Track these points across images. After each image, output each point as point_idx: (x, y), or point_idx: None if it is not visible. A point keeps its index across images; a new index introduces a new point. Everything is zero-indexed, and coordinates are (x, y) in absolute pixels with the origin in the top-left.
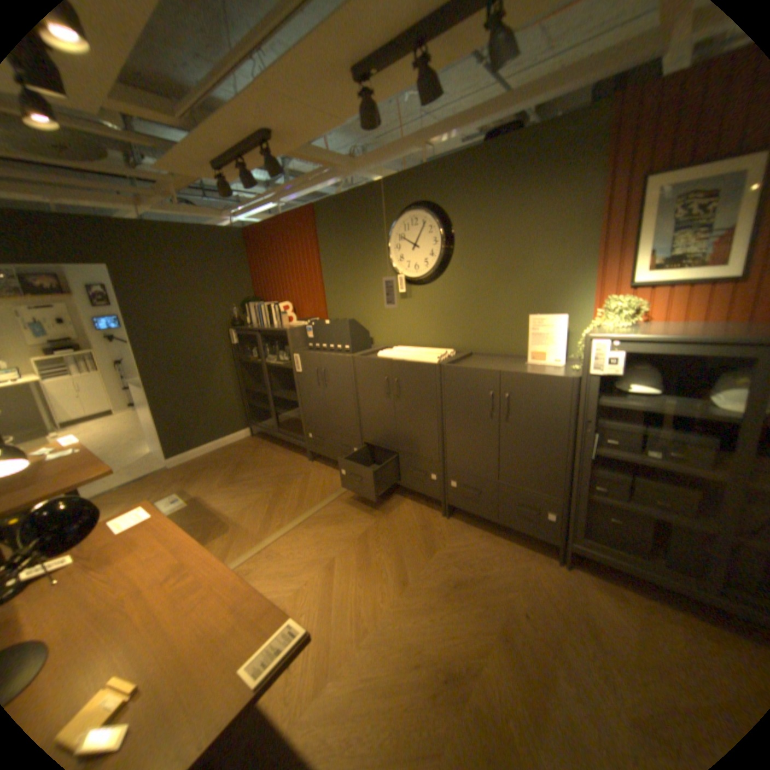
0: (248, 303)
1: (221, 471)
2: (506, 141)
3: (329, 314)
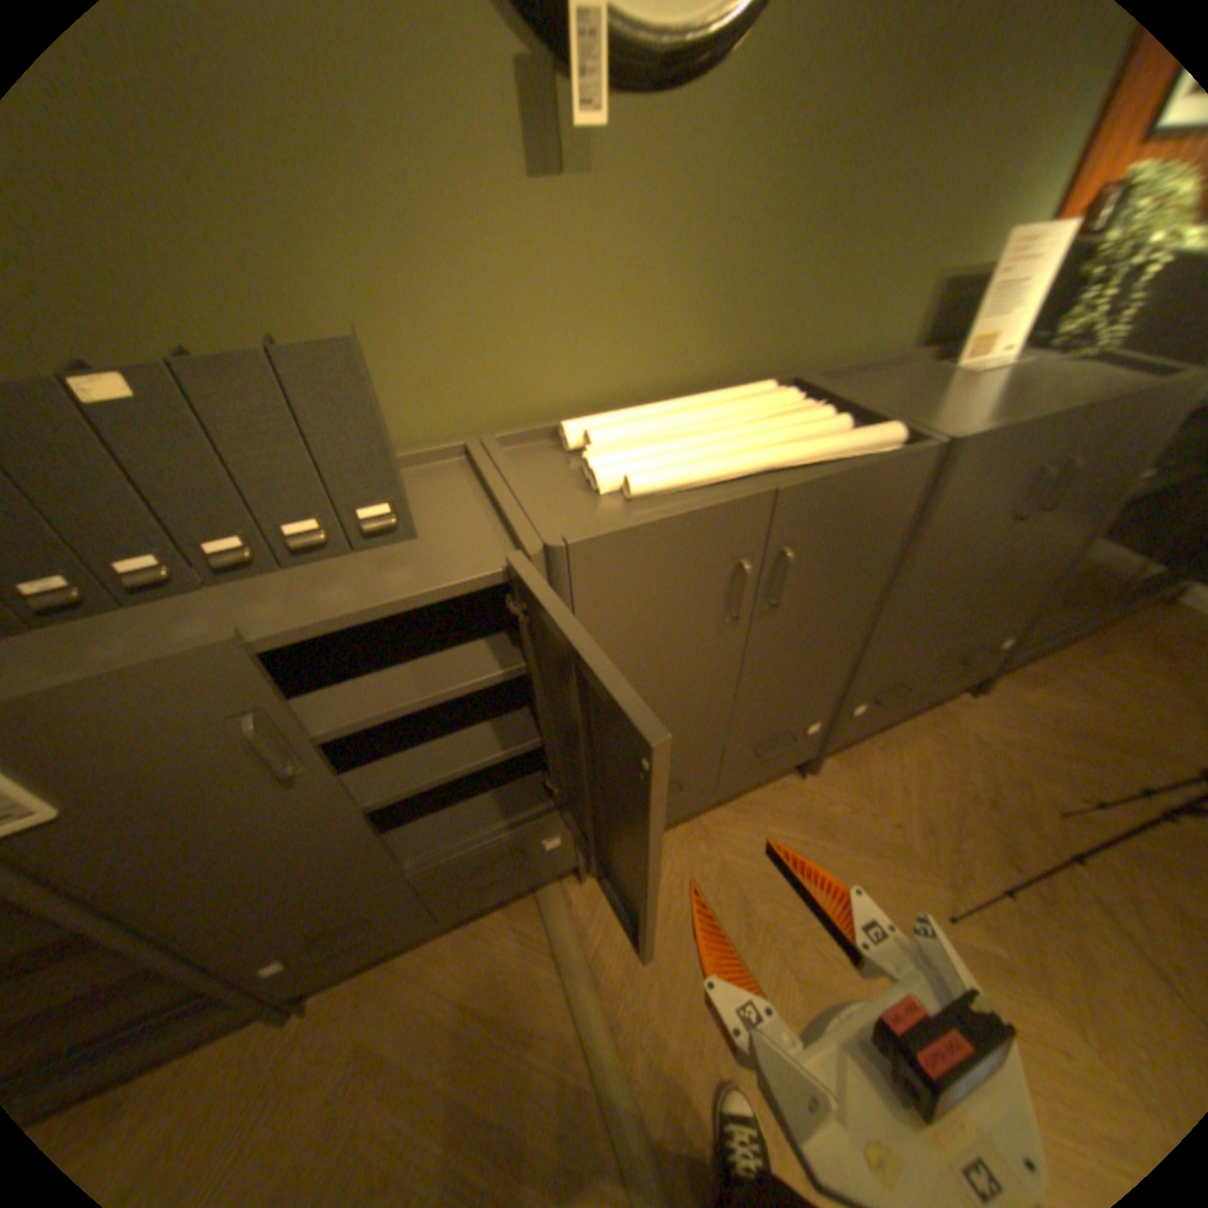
0: None
1: None
2: None
3: None
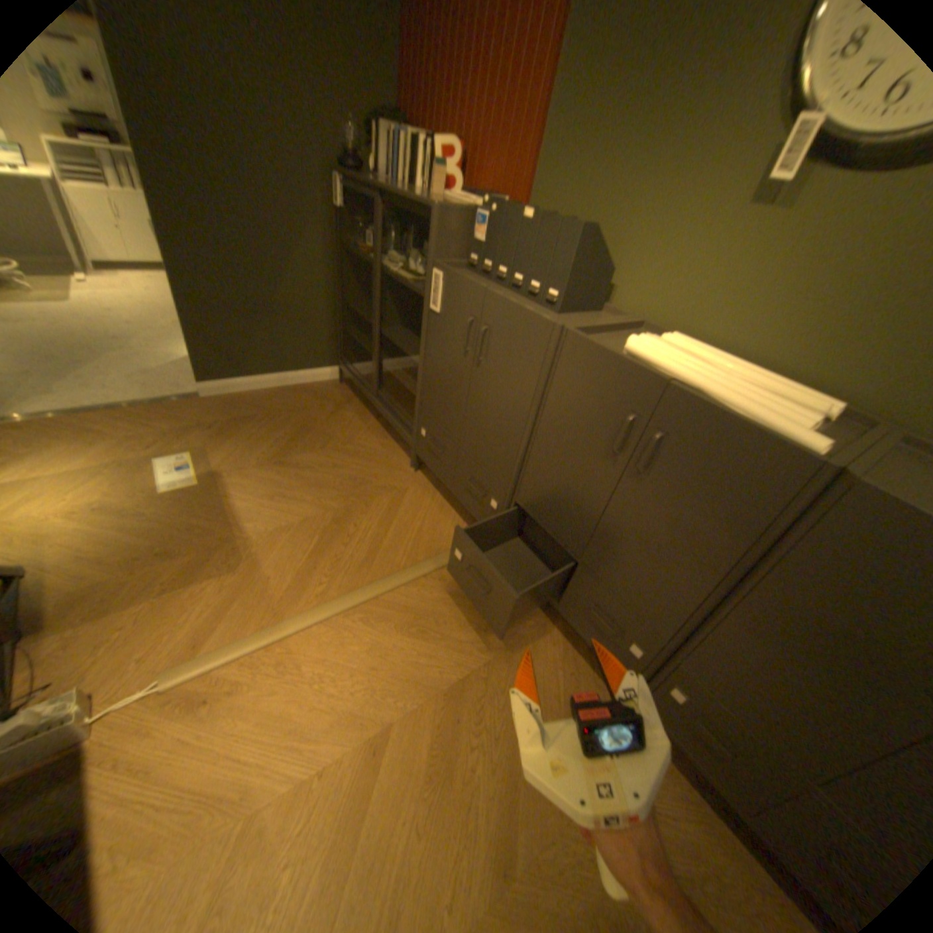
0: (378, 118)
1: (273, 432)
2: None
3: (533, 193)
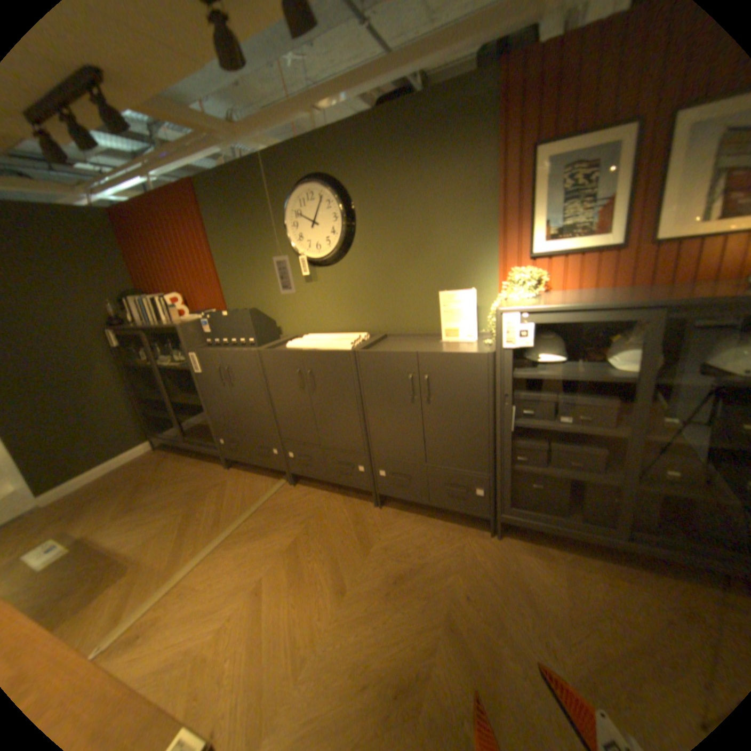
0: (126, 297)
1: (114, 498)
2: (398, 106)
3: (227, 304)
